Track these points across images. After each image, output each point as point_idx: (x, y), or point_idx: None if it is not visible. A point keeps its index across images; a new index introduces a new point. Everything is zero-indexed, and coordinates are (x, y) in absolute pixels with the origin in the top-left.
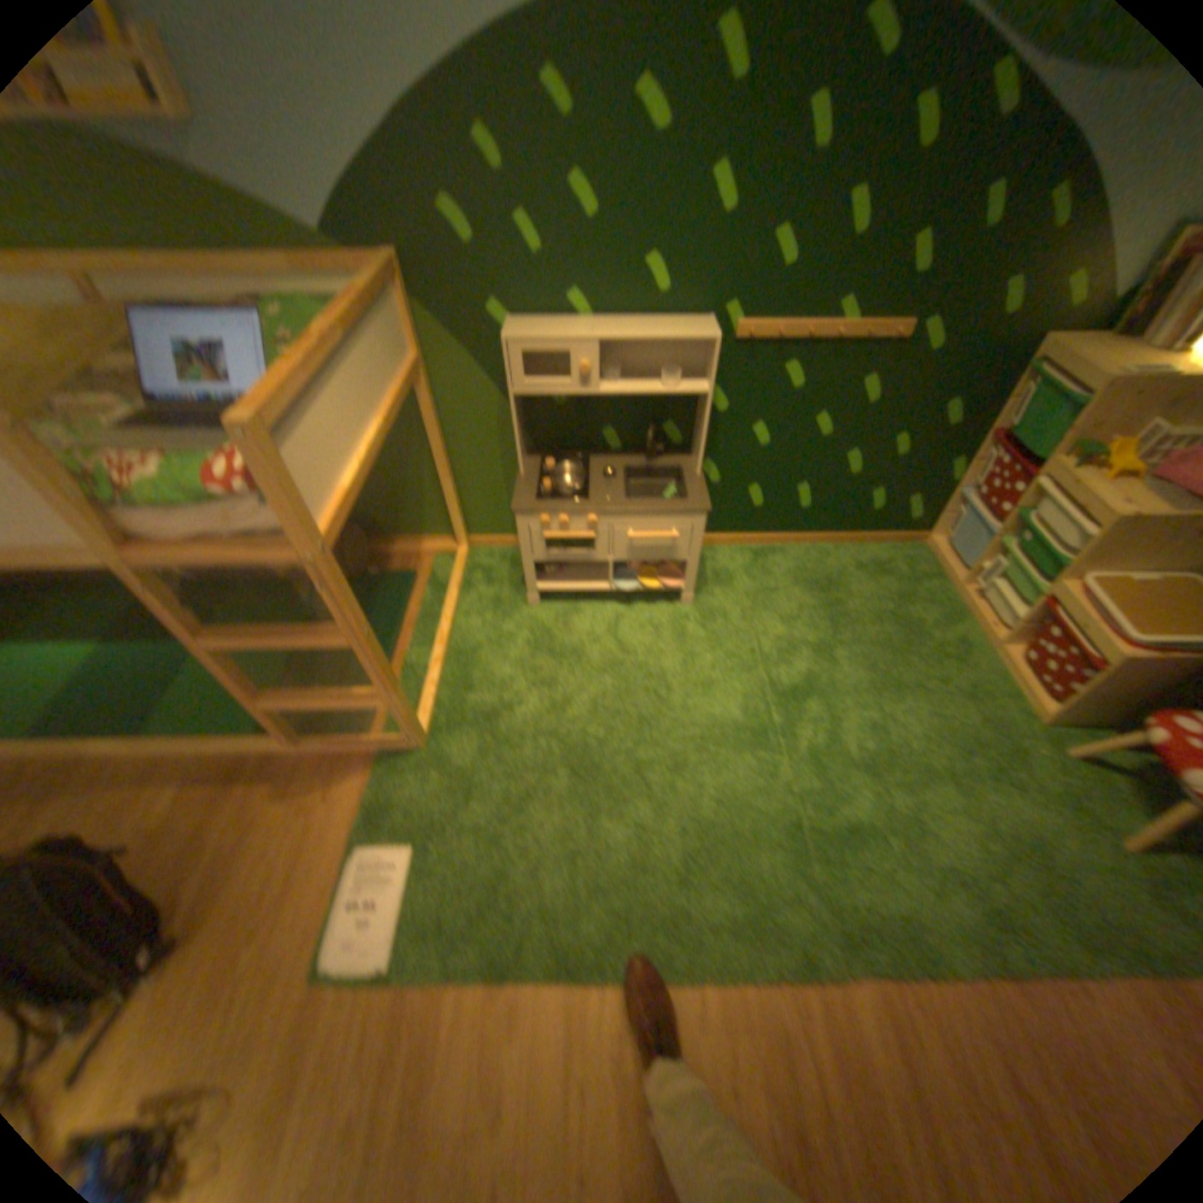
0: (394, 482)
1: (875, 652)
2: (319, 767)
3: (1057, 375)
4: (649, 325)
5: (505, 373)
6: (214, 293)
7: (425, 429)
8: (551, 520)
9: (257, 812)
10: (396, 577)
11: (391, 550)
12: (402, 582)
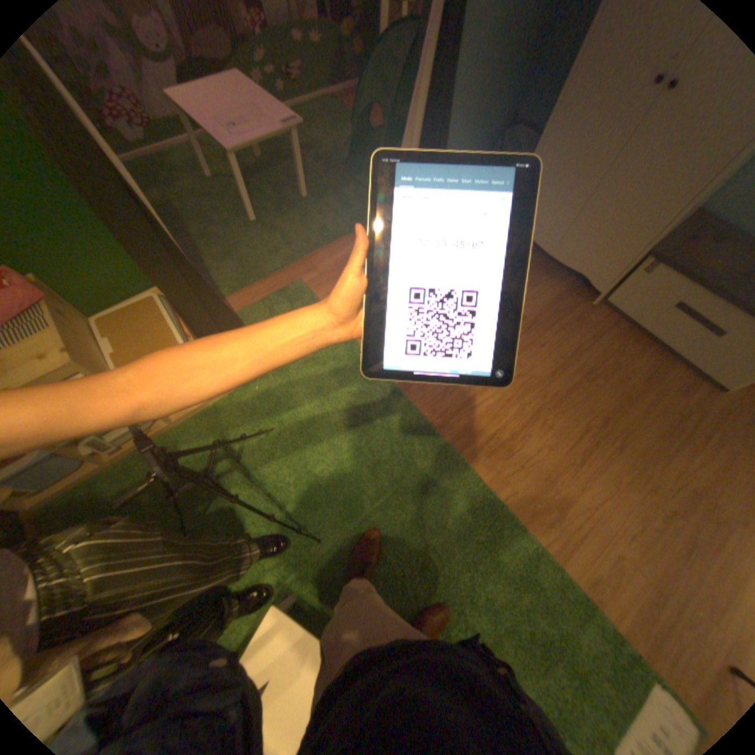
0: None
1: (215, 504)
2: None
3: None
4: None
5: None
6: None
7: None
8: None
9: None
10: None
11: None
12: None
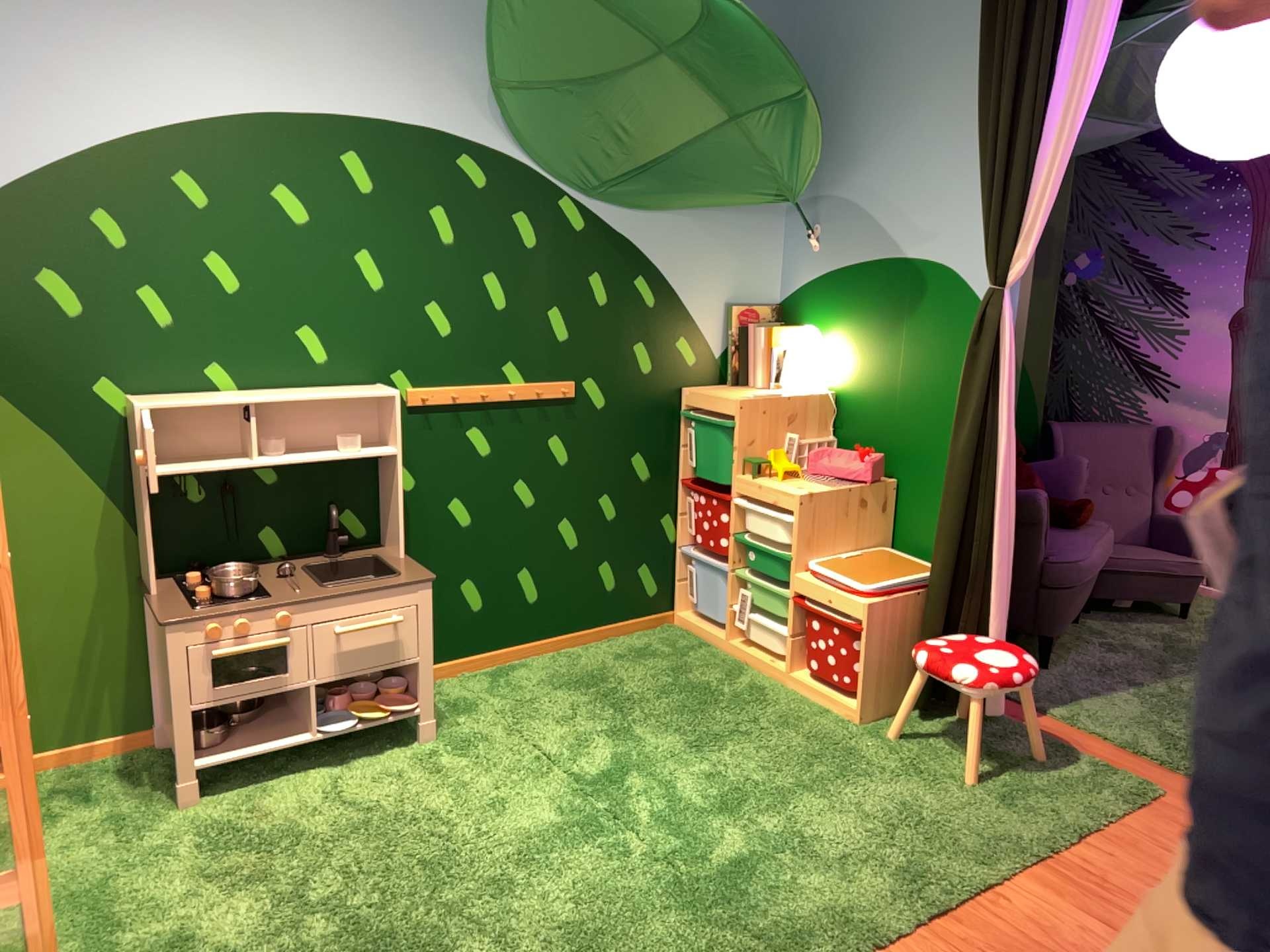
0: None
1: (674, 718)
2: None
3: (706, 415)
4: (312, 390)
5: (138, 445)
6: None
7: None
8: (221, 623)
9: None
10: None
11: None
12: None
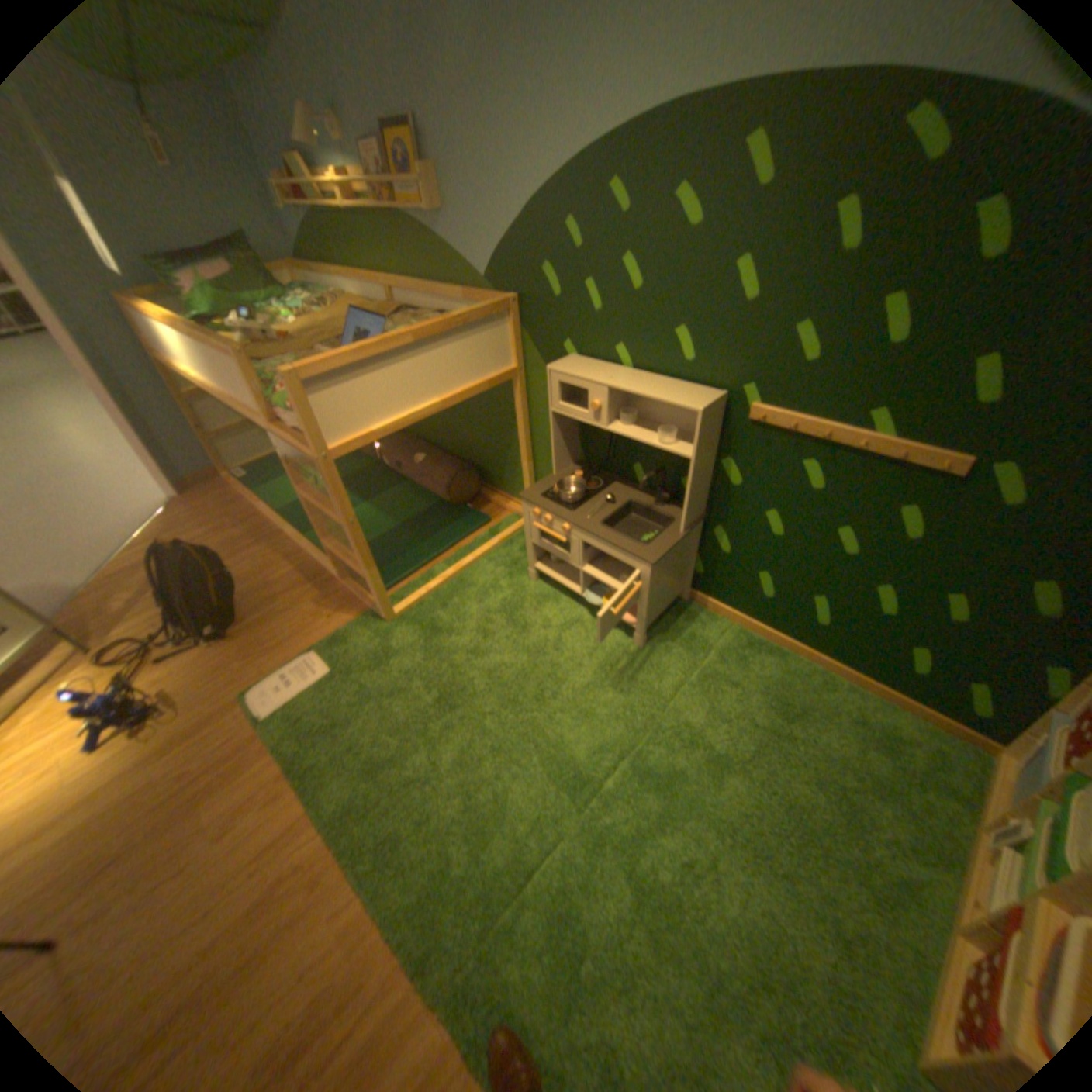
0: (502, 450)
1: (778, 810)
2: (346, 597)
3: None
4: (665, 384)
5: (548, 393)
6: (433, 304)
7: (516, 419)
8: (540, 513)
9: (305, 600)
10: (479, 515)
11: (492, 497)
12: (479, 519)
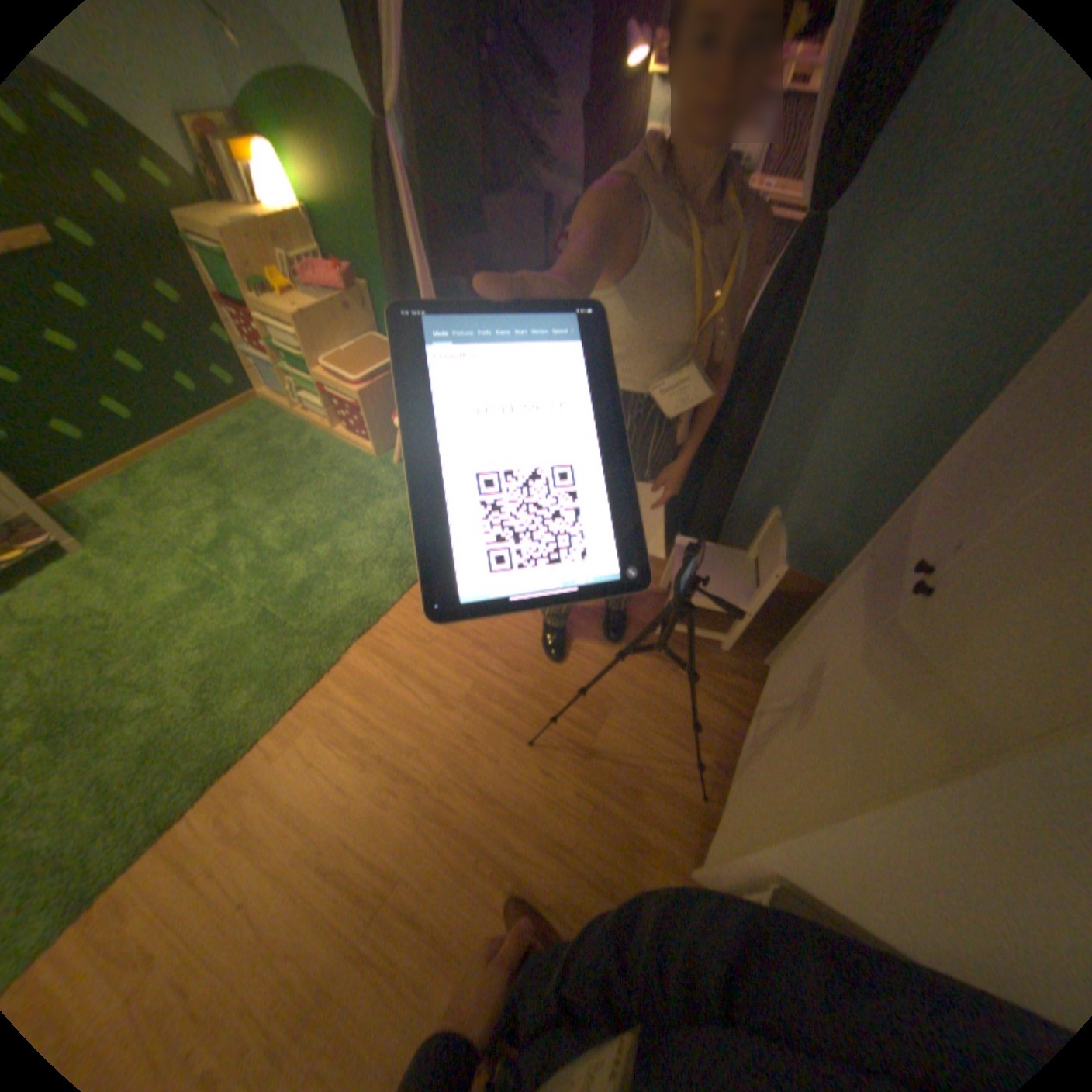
0: None
1: (259, 484)
2: None
3: (202, 241)
4: None
5: None
6: None
7: None
8: None
9: None
10: None
11: None
12: None
